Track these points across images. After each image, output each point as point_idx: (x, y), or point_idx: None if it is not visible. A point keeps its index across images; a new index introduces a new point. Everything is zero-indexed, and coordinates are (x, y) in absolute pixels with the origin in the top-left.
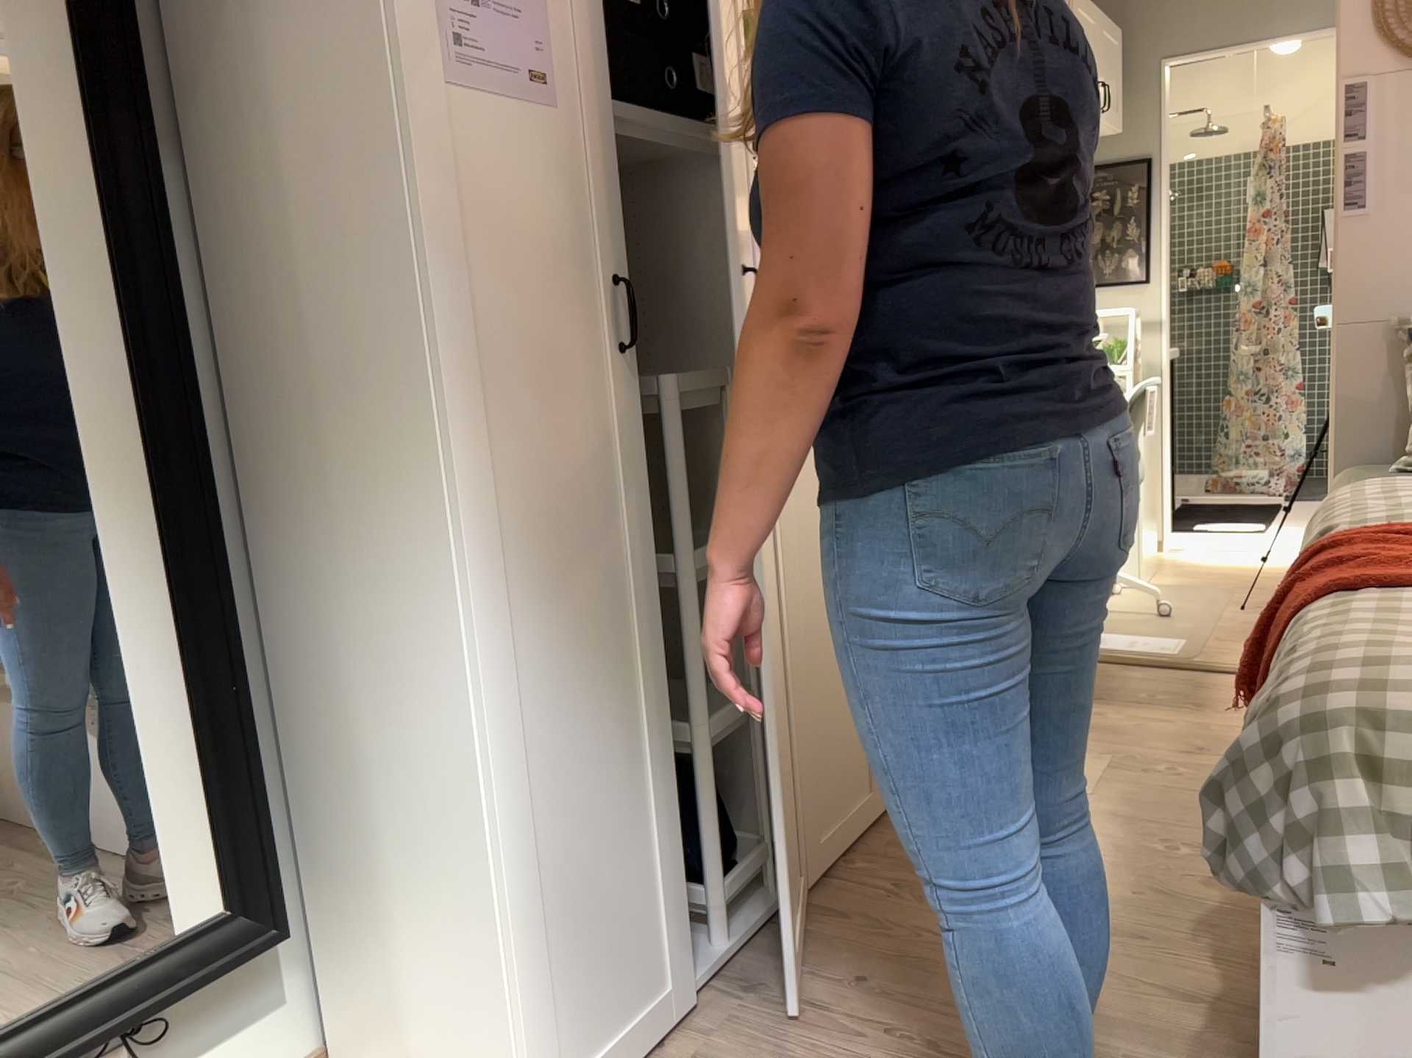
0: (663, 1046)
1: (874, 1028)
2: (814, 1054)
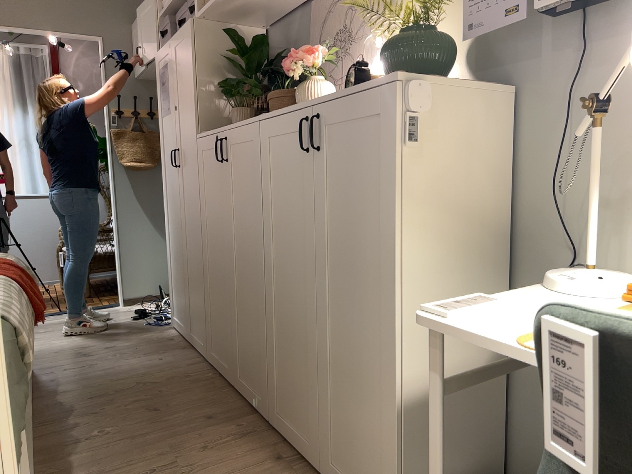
0: (183, 338)
1: (145, 358)
2: (152, 351)
